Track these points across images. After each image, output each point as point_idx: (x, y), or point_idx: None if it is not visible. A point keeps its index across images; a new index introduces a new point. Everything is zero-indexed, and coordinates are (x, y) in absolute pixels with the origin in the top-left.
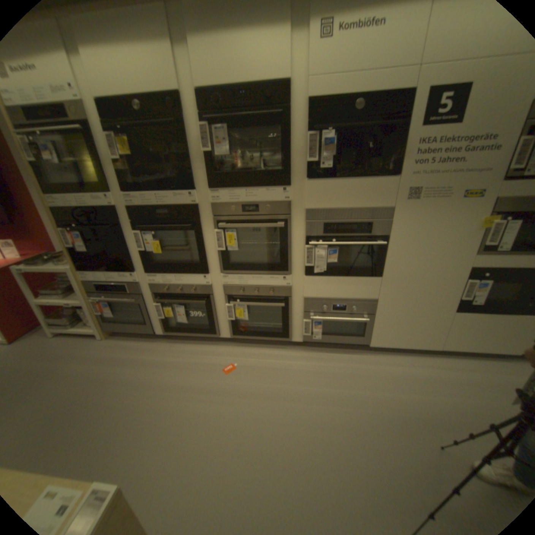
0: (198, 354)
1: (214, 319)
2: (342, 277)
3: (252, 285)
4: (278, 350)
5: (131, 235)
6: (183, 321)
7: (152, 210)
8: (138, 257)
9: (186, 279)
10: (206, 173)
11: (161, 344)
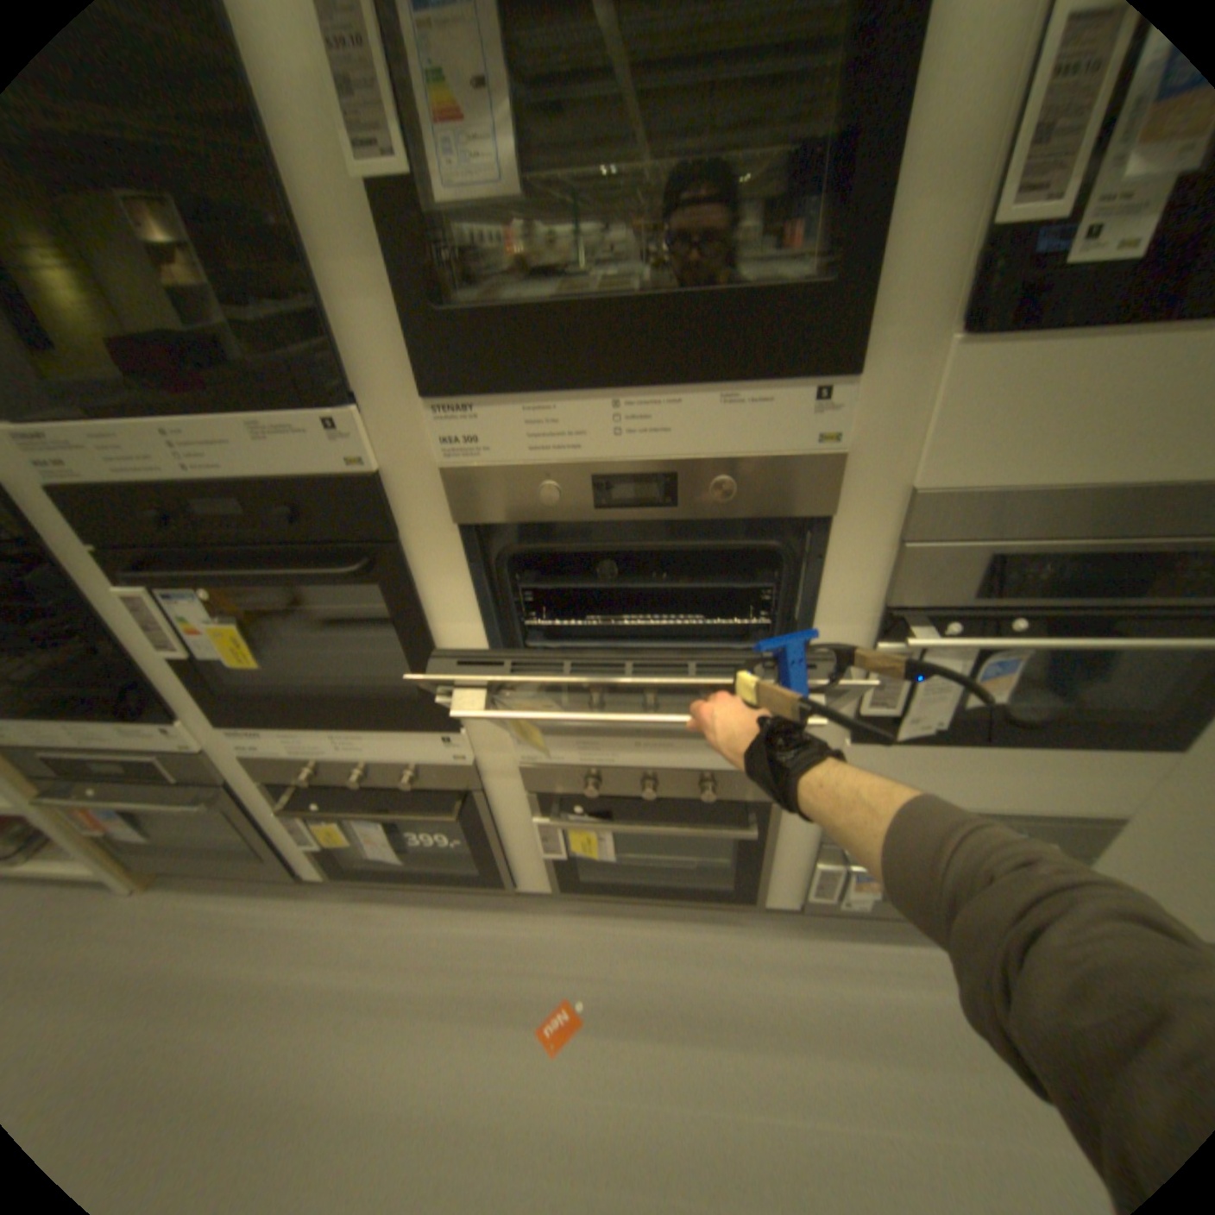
0: (449, 953)
1: (497, 853)
2: (1011, 747)
3: (633, 768)
4: (717, 931)
5: (120, 600)
6: (389, 861)
7: (173, 505)
8: (175, 676)
9: (378, 747)
10: (402, 312)
11: (326, 910)
